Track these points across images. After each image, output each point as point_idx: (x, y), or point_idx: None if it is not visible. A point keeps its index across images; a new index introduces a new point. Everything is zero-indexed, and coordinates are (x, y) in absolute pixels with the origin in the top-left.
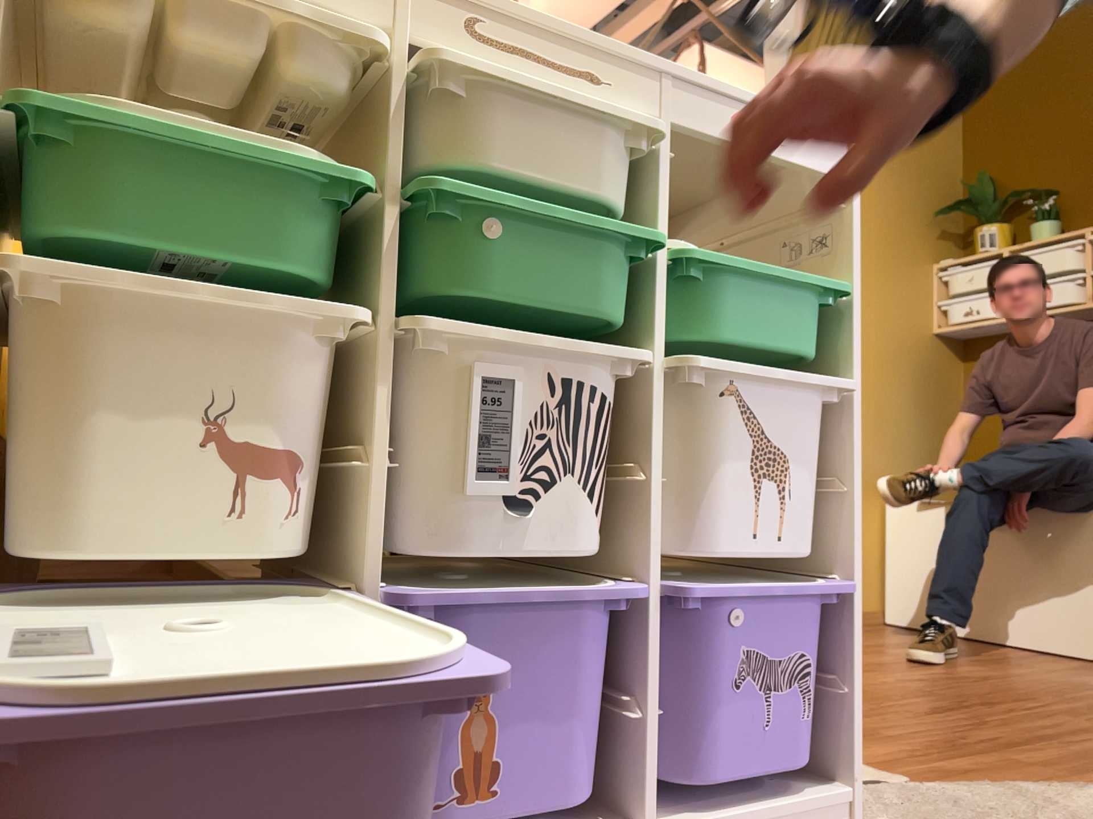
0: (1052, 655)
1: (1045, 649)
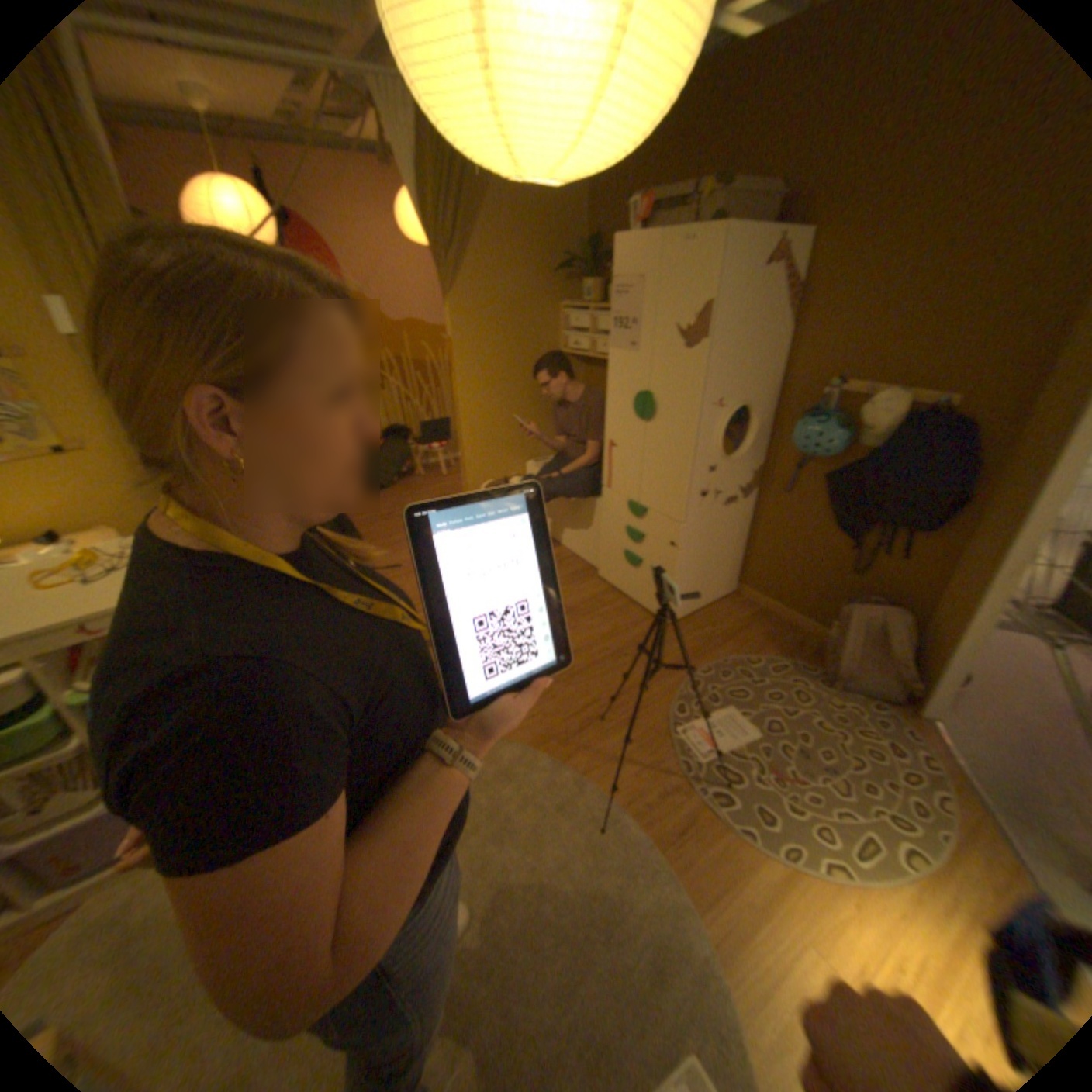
0: (573, 562)
1: (574, 557)
